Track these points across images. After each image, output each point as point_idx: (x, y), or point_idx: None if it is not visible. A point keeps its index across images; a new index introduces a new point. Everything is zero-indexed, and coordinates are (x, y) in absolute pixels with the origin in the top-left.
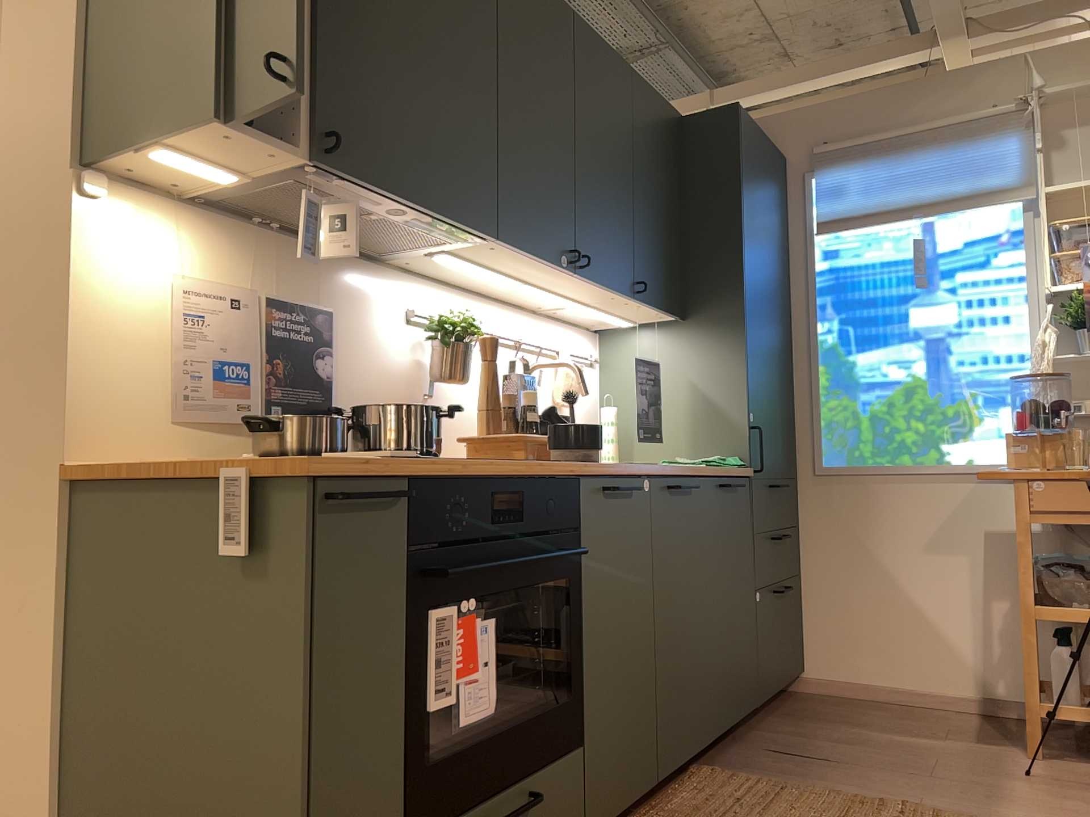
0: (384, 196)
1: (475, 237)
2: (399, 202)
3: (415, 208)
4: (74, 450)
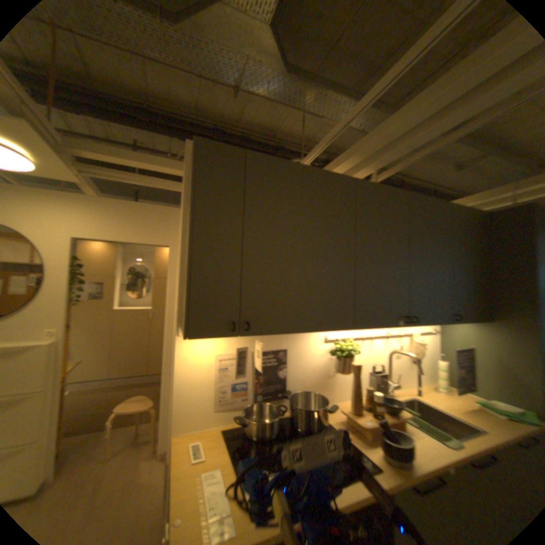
0: (284, 333)
1: (344, 327)
2: (293, 332)
3: (303, 332)
4: (175, 432)
